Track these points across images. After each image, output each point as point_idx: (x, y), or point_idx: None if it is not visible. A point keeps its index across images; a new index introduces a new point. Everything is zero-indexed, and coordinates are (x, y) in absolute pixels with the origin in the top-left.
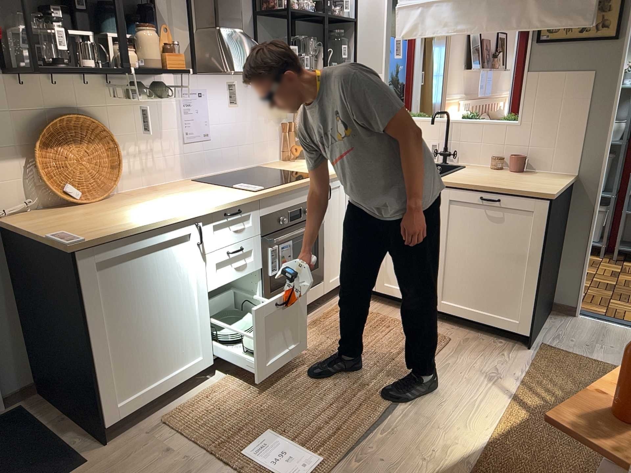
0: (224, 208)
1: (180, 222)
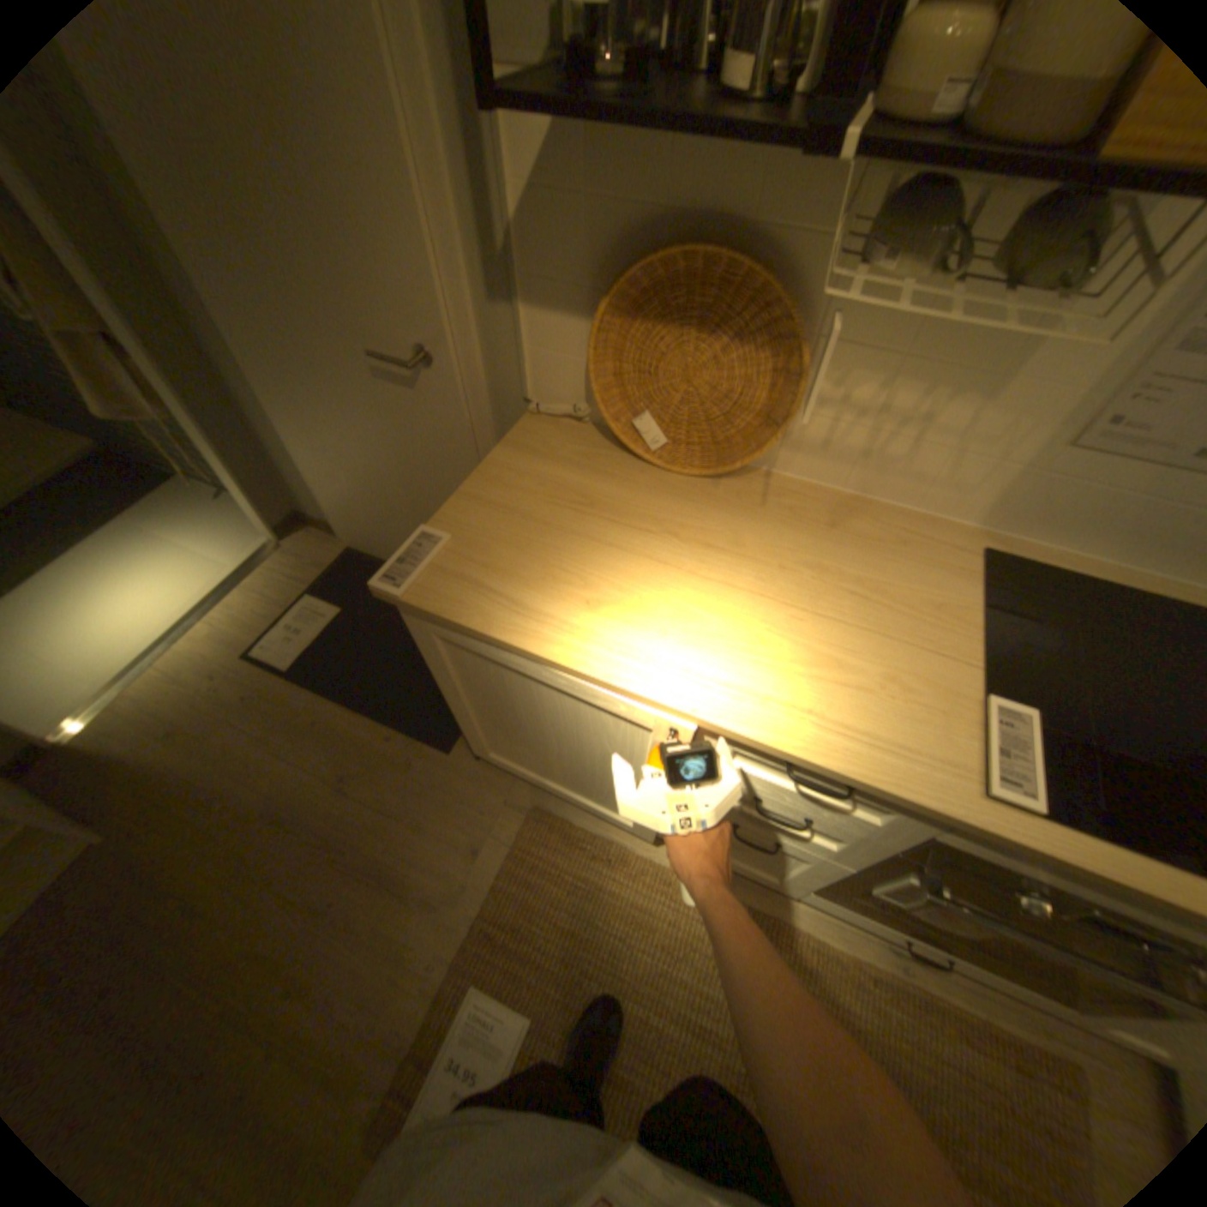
0: (792, 760)
1: (628, 697)
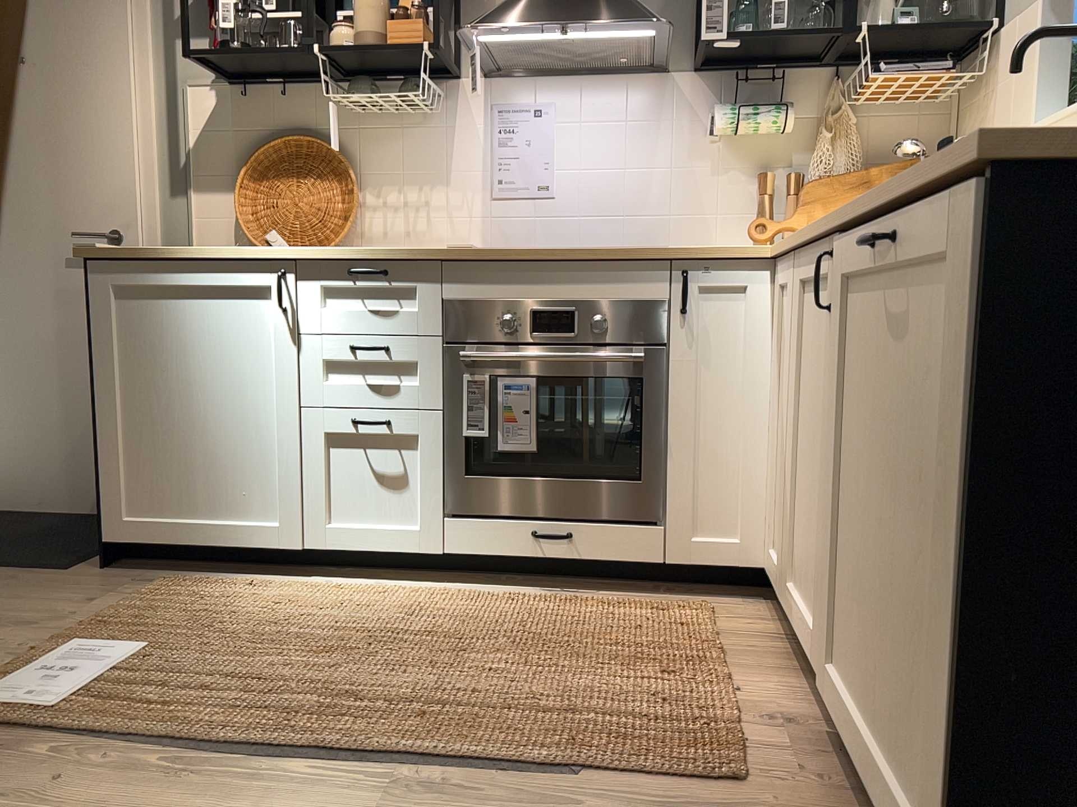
0: (345, 259)
1: (248, 260)
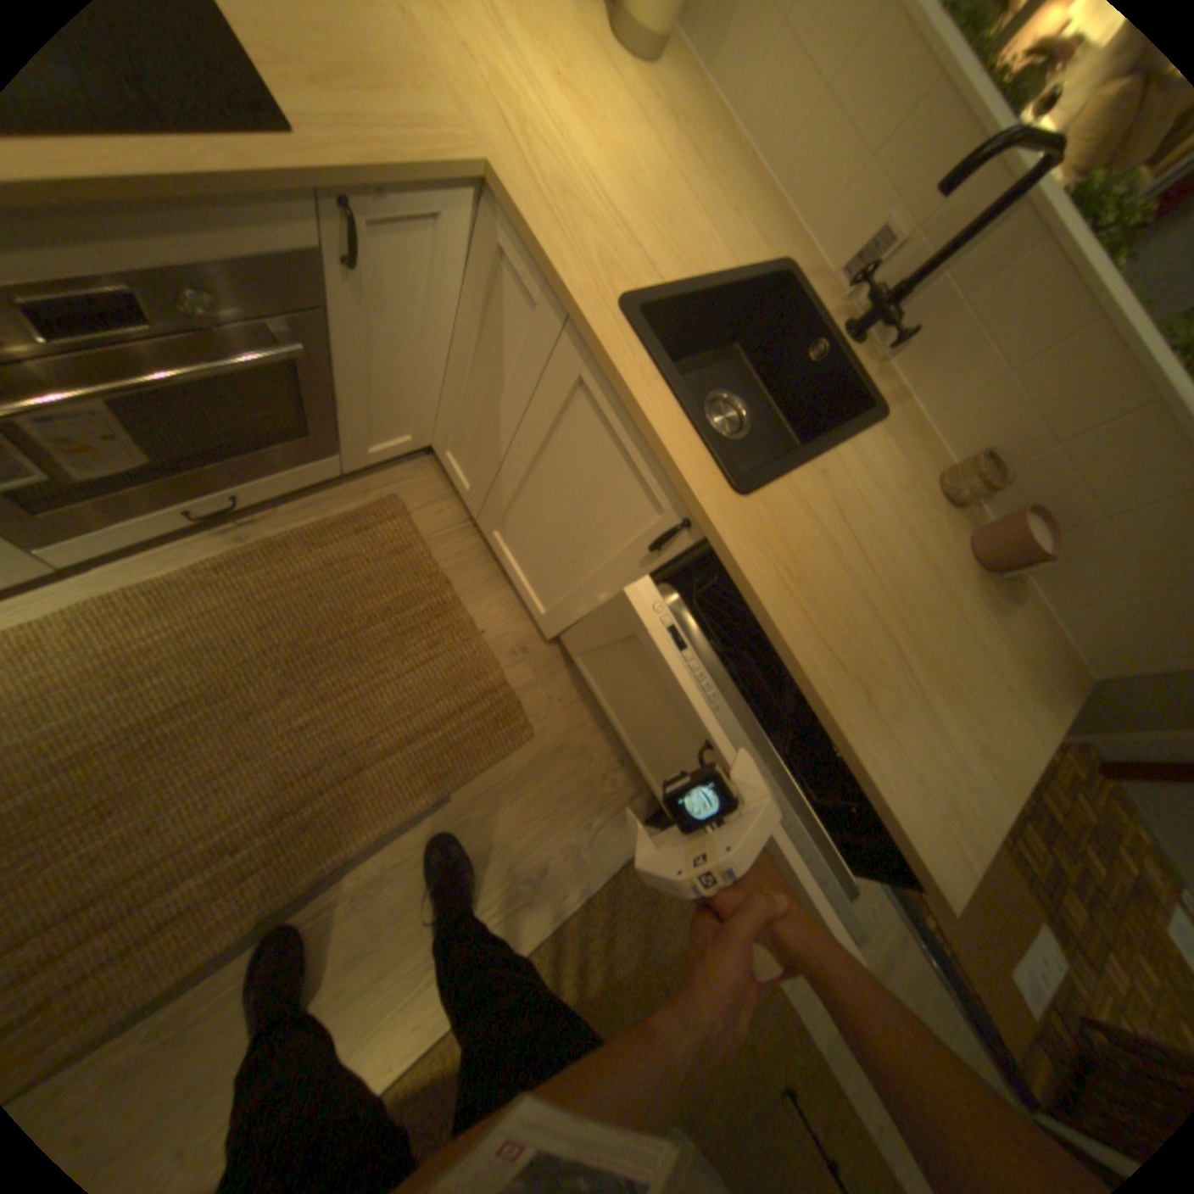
0: None
1: None
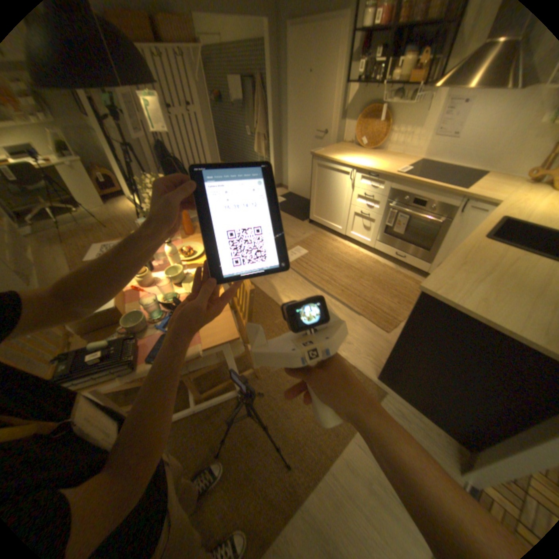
0: (367, 170)
1: (345, 164)
